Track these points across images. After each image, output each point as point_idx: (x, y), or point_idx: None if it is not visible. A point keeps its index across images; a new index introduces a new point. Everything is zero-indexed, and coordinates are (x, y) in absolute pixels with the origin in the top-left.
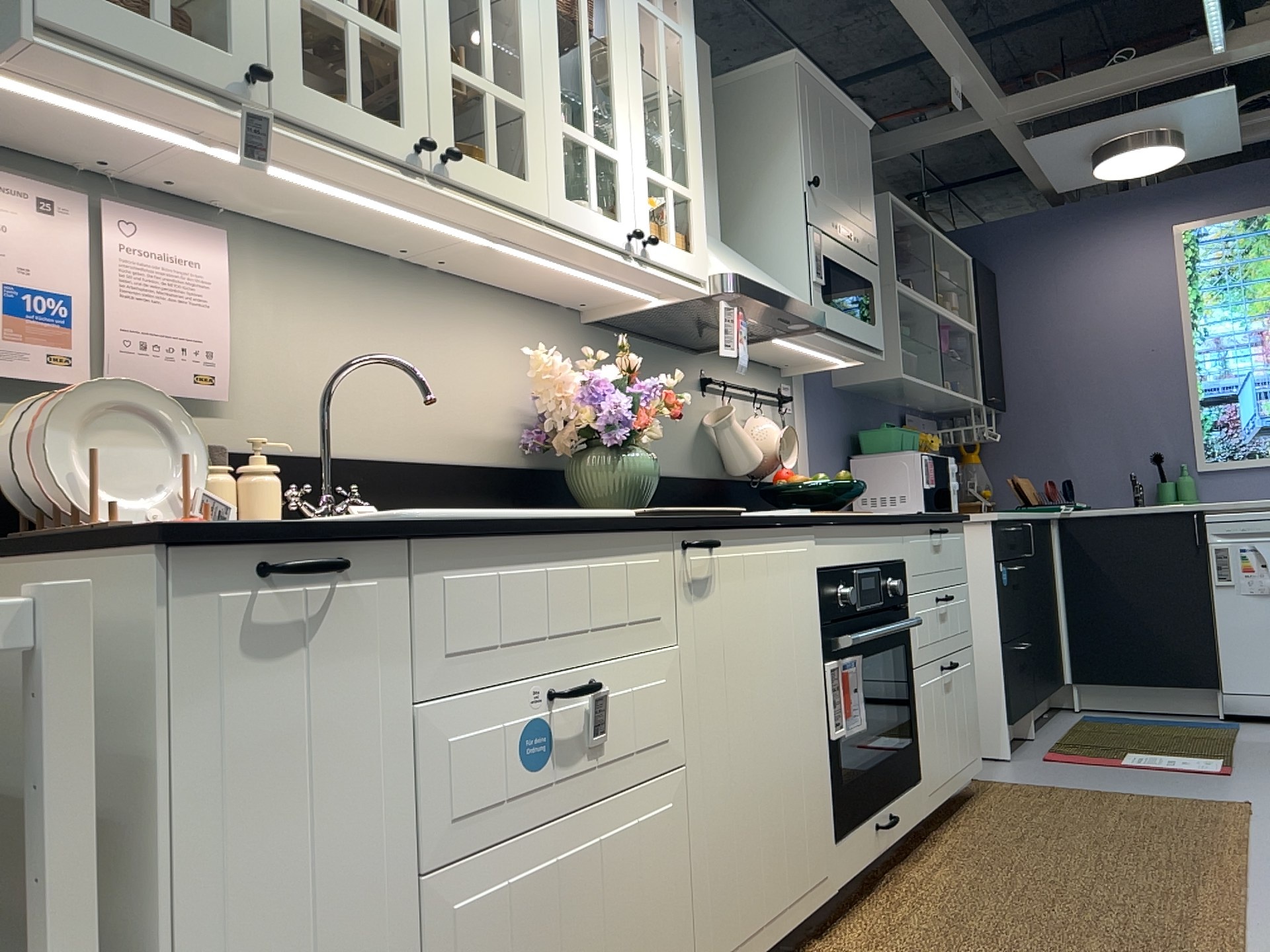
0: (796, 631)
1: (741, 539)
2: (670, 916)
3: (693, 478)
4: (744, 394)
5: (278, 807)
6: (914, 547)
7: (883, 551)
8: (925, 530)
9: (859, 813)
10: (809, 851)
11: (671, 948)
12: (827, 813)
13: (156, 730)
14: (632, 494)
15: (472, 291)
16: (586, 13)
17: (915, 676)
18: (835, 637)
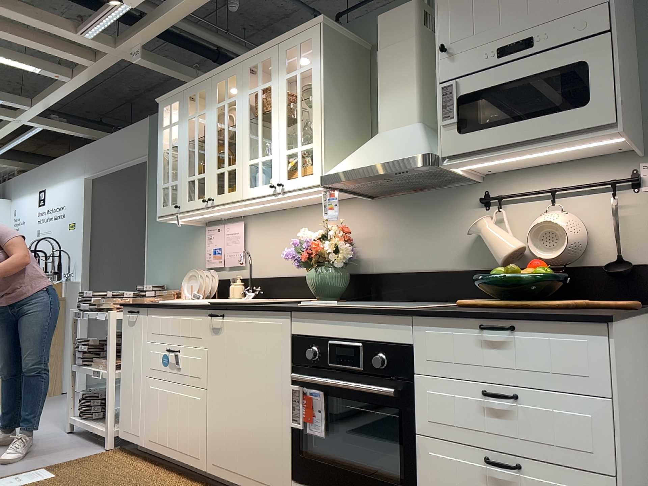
0: (267, 361)
1: (238, 315)
2: (197, 432)
3: (461, 270)
4: (546, 194)
5: (131, 351)
6: (432, 337)
7: (372, 333)
8: (461, 324)
9: (317, 483)
10: (268, 467)
11: (197, 442)
12: (285, 460)
13: (122, 334)
14: (317, 289)
15: (314, 207)
16: (259, 110)
17: (417, 440)
18: (303, 374)
